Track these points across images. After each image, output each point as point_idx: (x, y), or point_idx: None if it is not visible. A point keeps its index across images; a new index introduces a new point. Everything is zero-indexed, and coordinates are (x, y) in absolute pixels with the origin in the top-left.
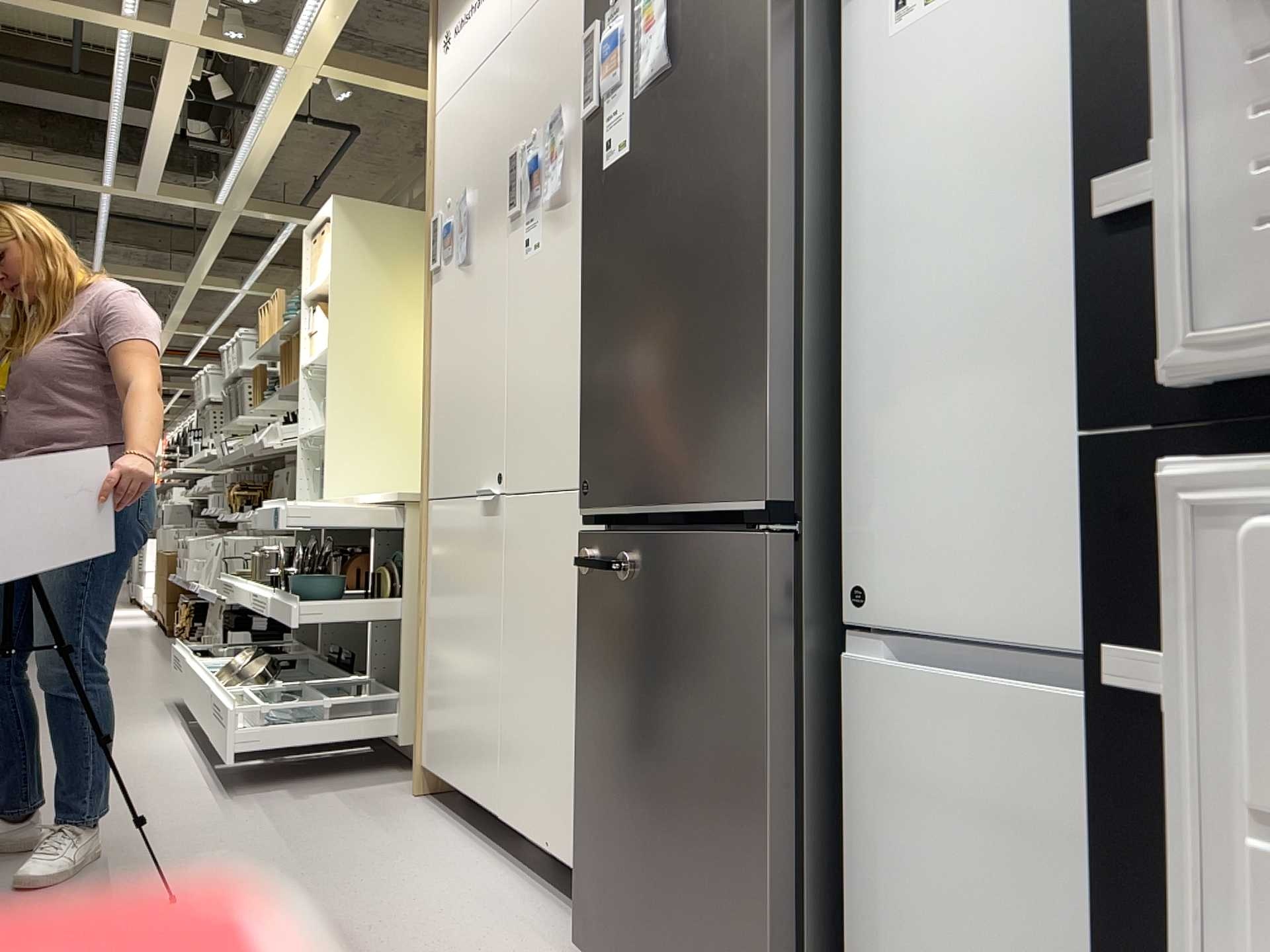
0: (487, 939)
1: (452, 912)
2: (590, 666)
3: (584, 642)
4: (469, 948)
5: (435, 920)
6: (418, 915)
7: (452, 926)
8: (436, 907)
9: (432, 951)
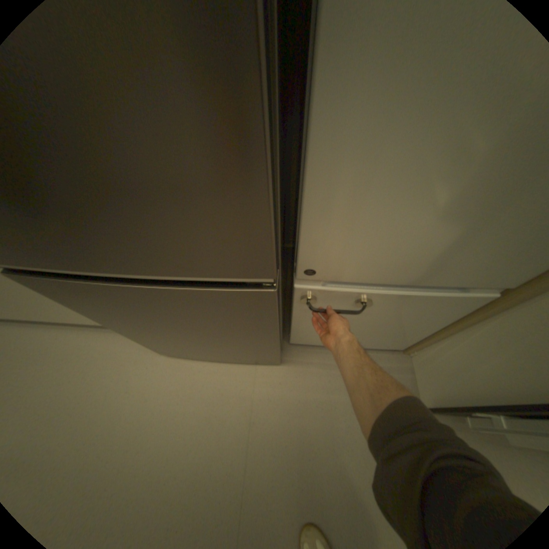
0: (116, 372)
1: (84, 373)
2: (99, 317)
3: (80, 310)
4: (116, 382)
5: (84, 383)
6: (72, 387)
7: (95, 379)
8: (73, 376)
9: (105, 397)
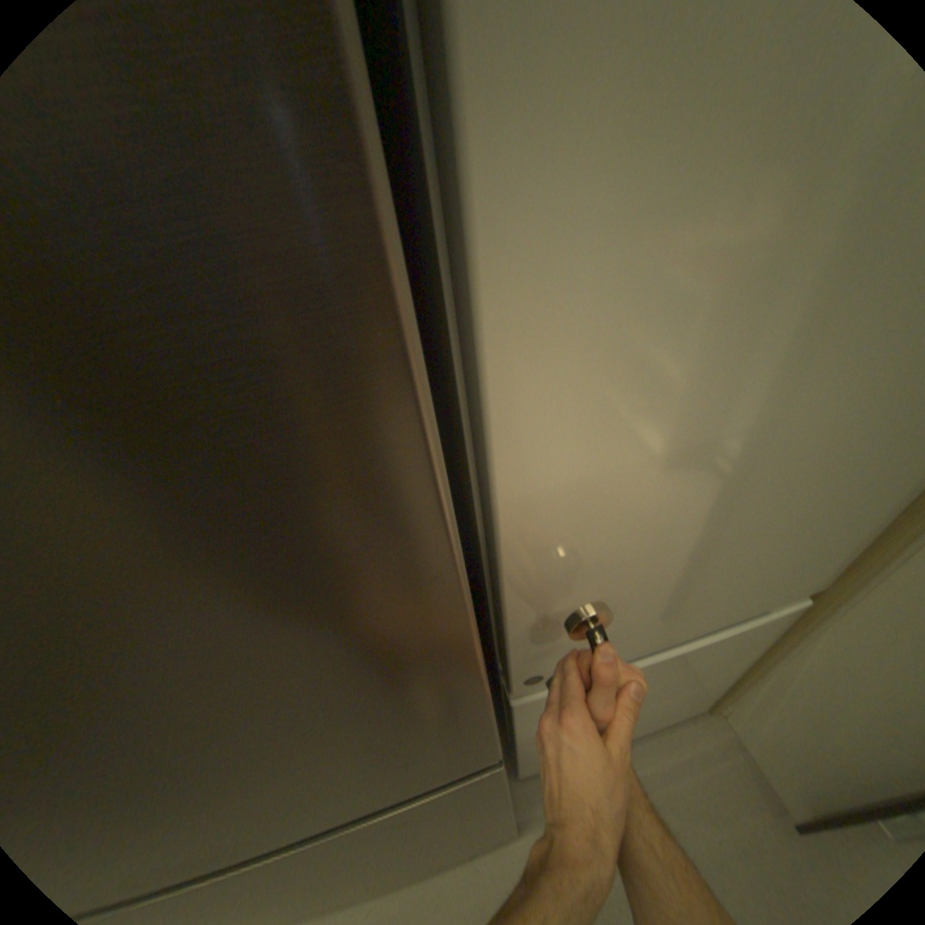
0: None
1: None
2: None
3: None
4: None
5: None
6: None
7: None
8: None
9: None
